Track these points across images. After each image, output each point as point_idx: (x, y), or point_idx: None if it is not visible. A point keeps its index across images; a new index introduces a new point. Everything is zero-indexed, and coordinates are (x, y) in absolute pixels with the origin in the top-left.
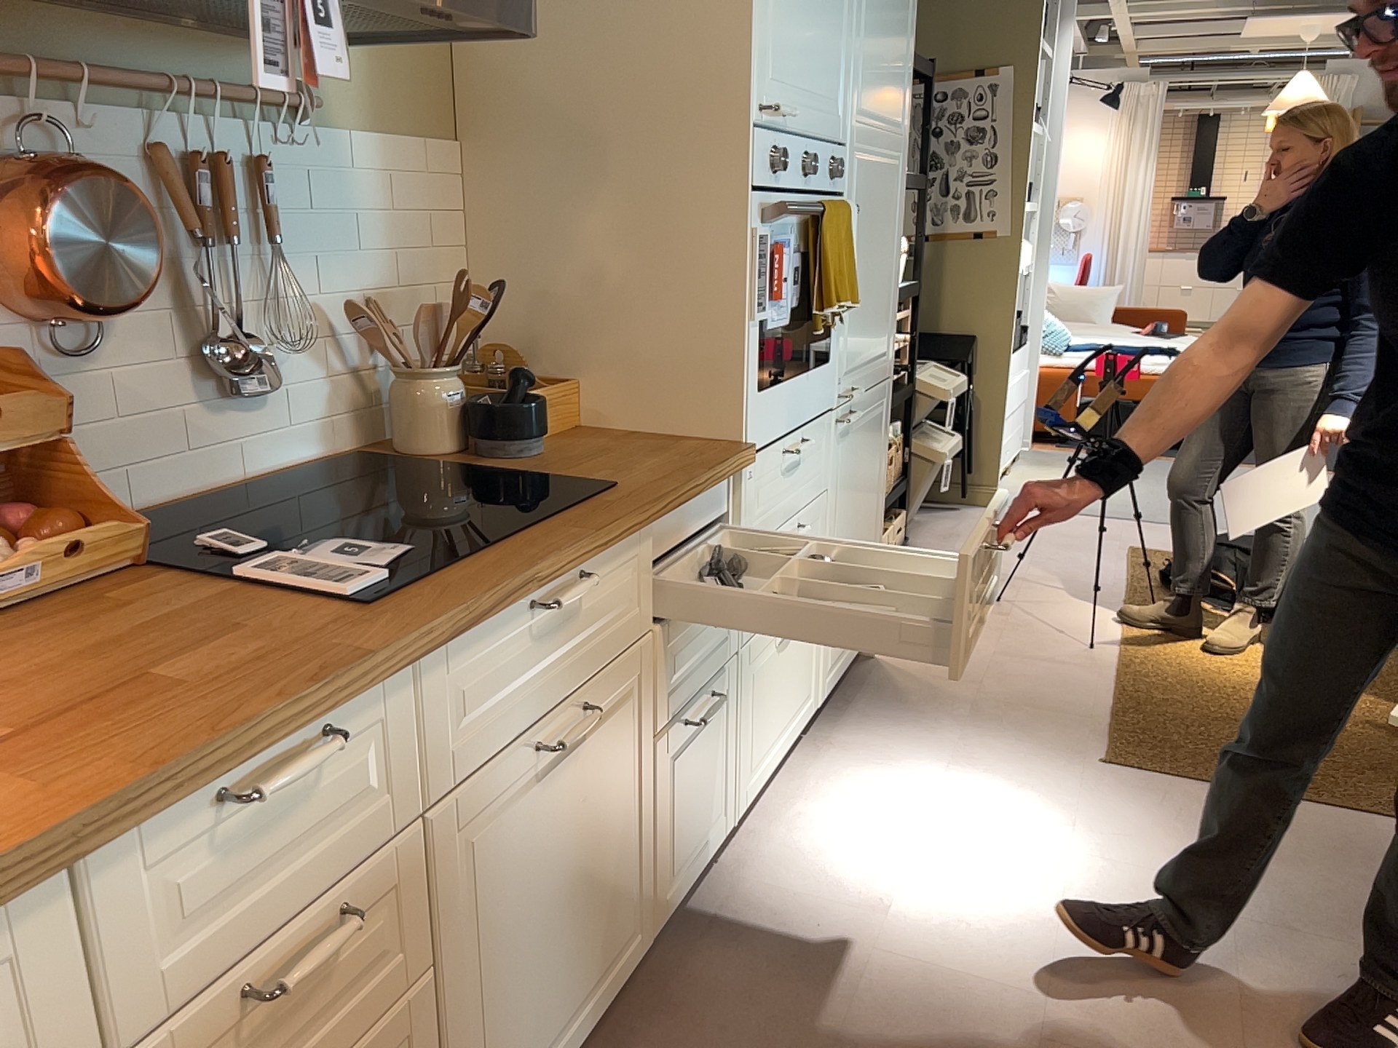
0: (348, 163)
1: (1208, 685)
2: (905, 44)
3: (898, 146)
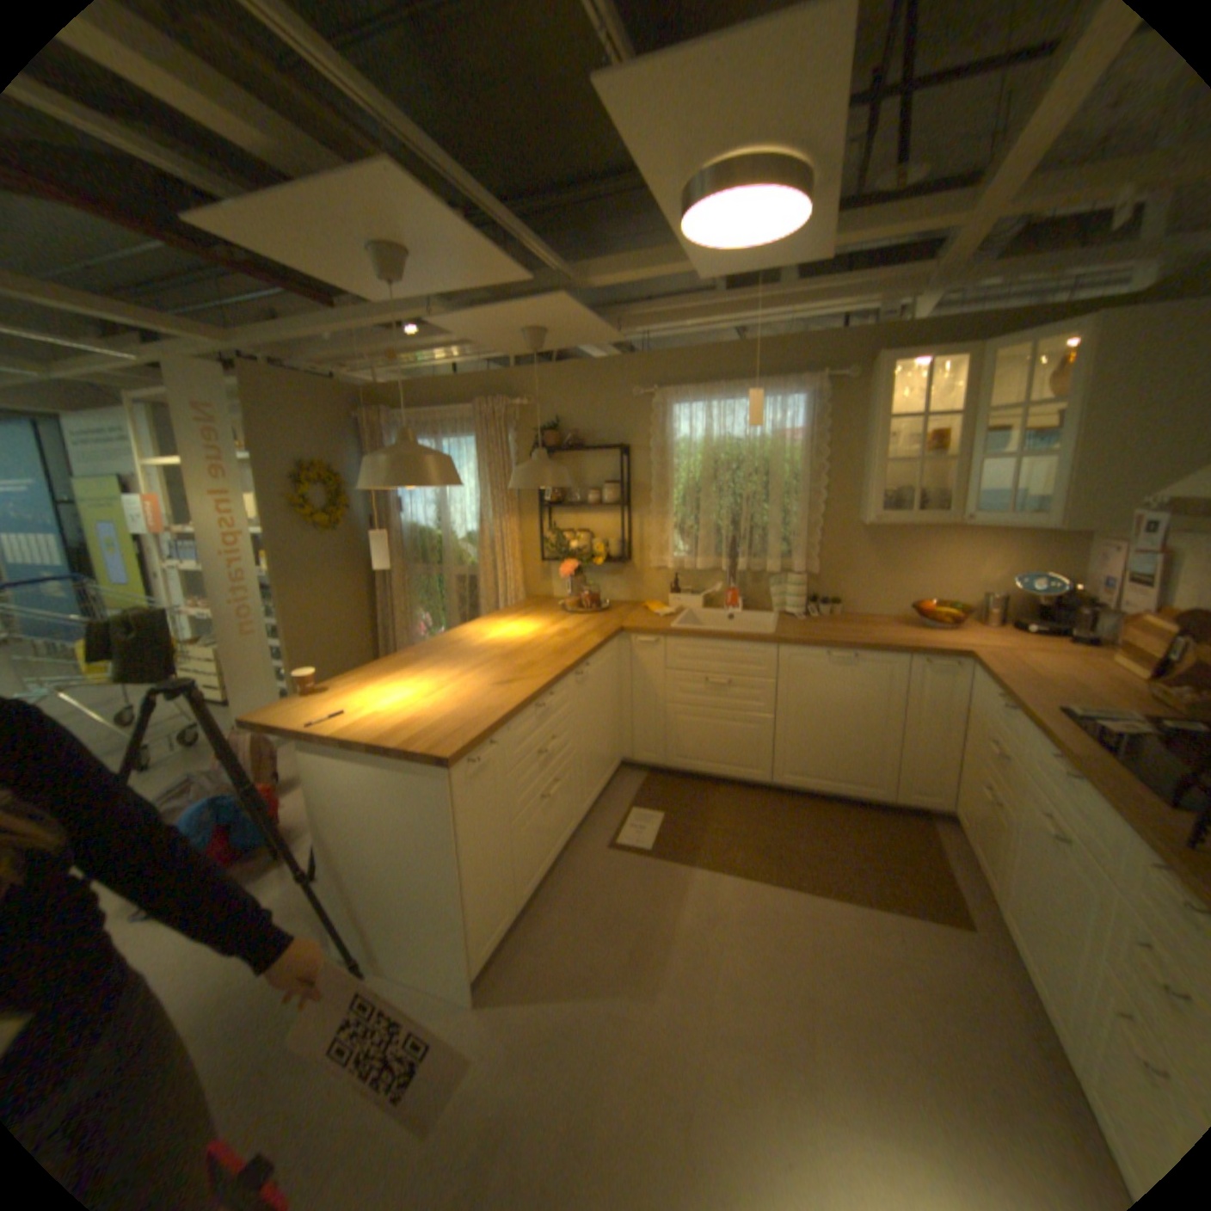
0: None
1: None
2: None
3: None
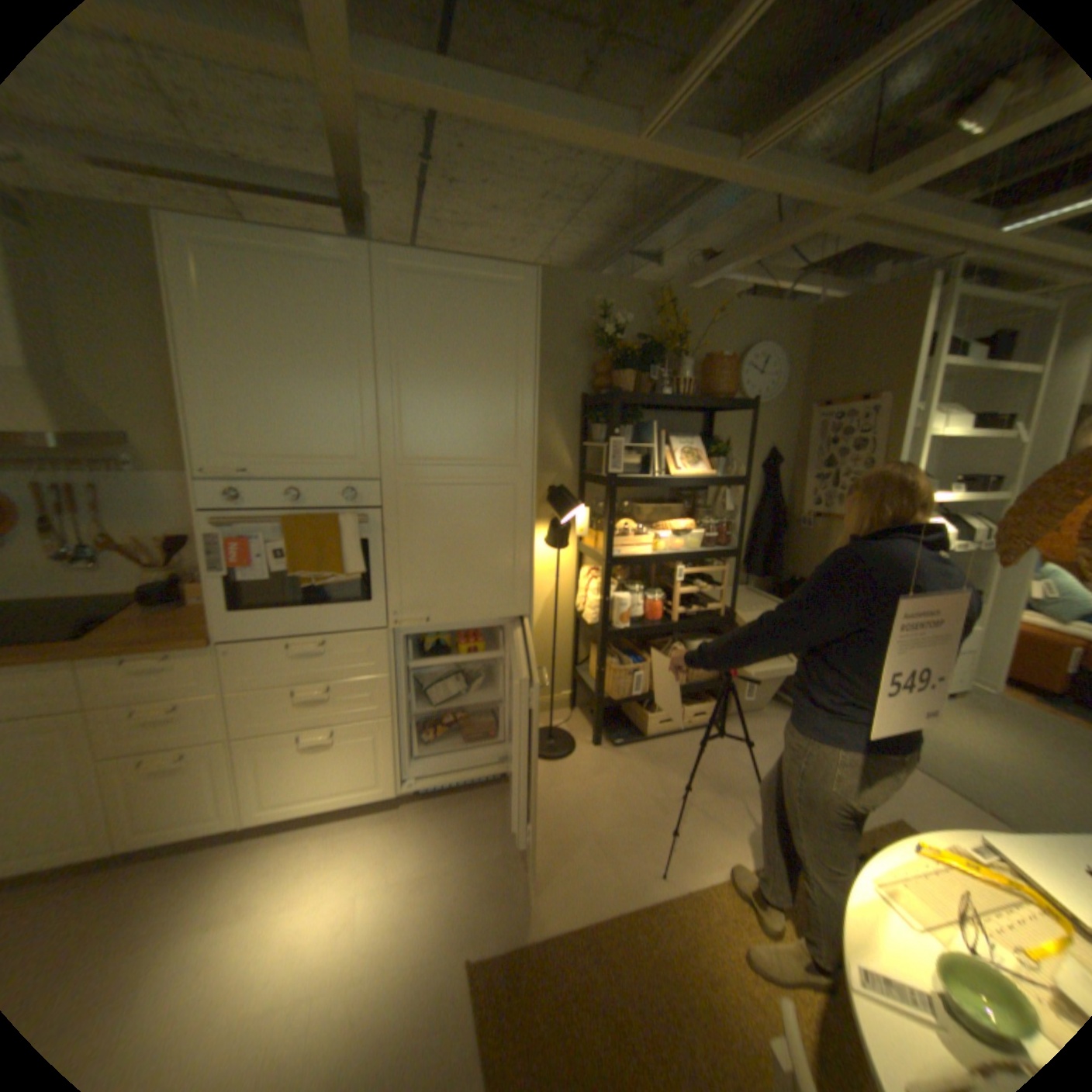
0: (147, 485)
1: (680, 991)
2: (504, 408)
3: (504, 473)
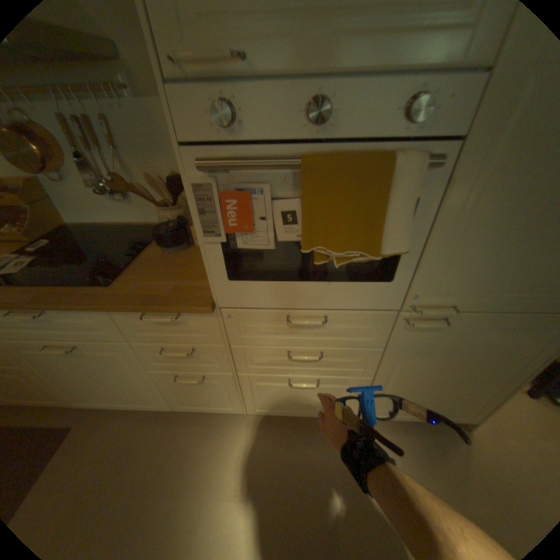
0: (149, 112)
1: None
2: None
3: None
